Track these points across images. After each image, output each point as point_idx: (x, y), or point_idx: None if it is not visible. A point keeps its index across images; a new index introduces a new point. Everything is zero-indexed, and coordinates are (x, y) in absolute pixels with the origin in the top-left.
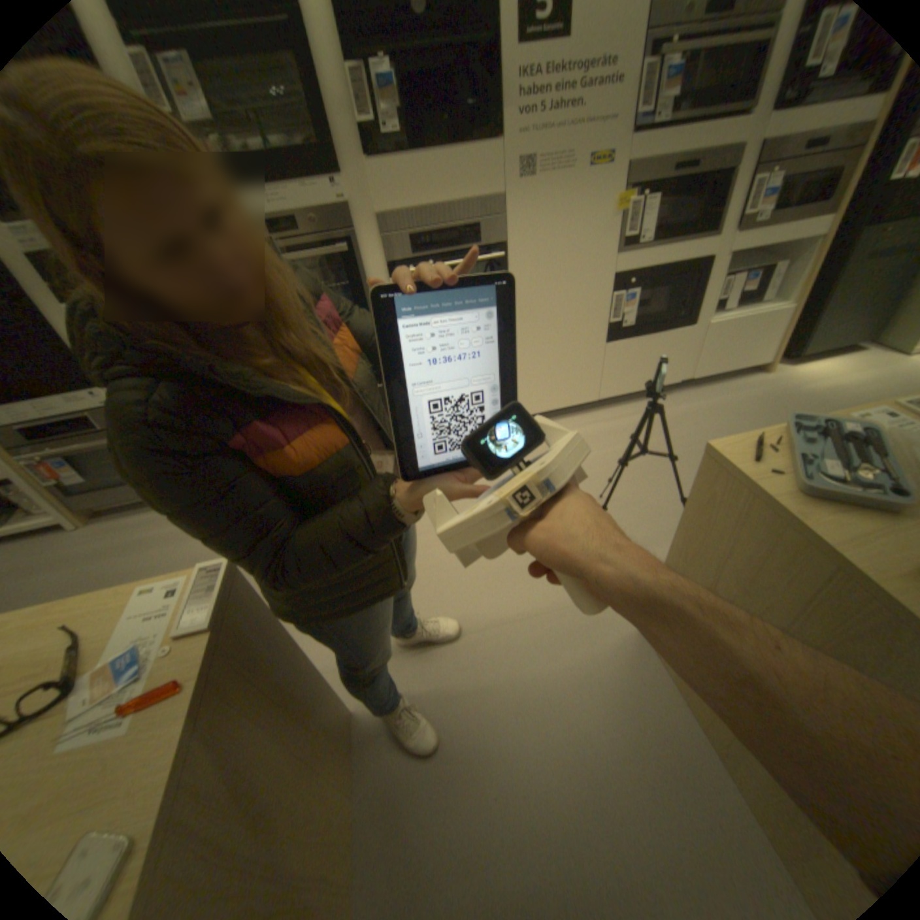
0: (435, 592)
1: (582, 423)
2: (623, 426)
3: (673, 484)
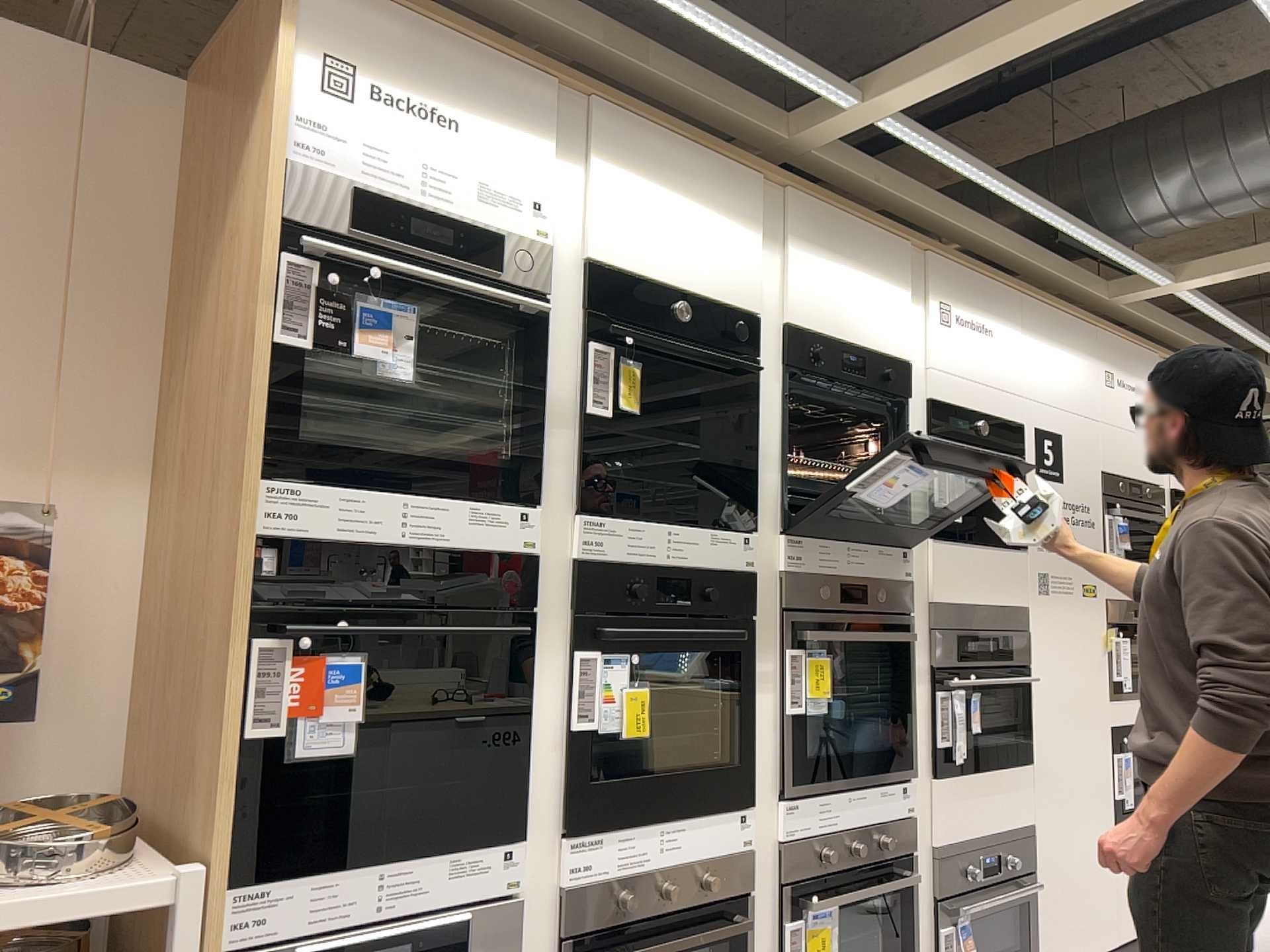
0: None
1: None
2: None
3: None
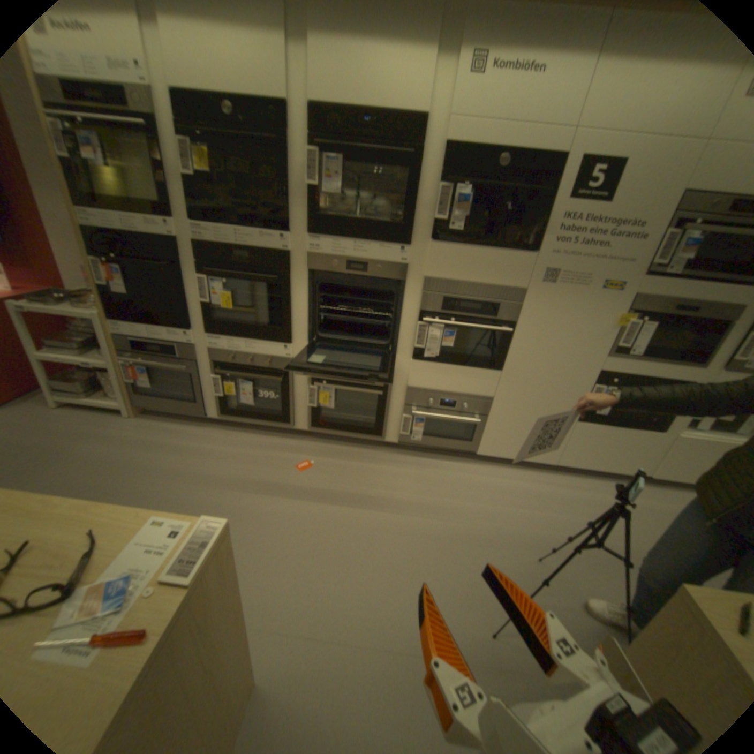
0: (366, 592)
1: (538, 480)
2: (576, 497)
3: (616, 577)
